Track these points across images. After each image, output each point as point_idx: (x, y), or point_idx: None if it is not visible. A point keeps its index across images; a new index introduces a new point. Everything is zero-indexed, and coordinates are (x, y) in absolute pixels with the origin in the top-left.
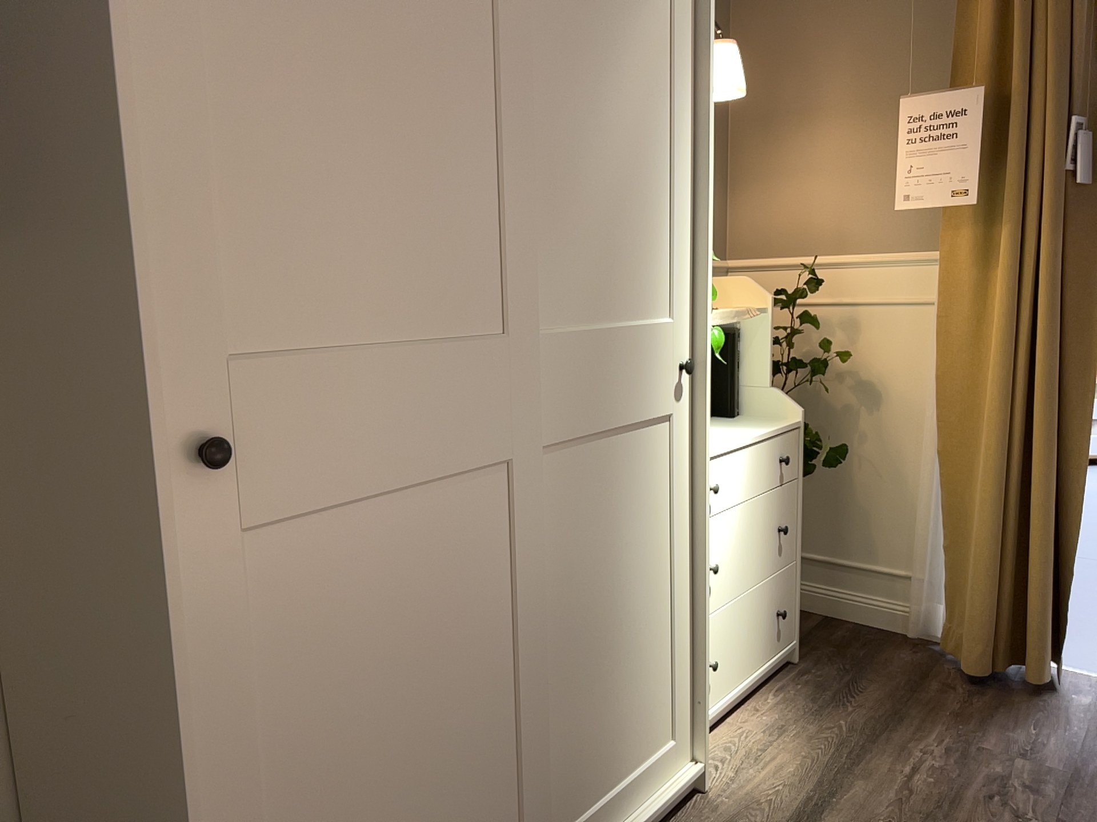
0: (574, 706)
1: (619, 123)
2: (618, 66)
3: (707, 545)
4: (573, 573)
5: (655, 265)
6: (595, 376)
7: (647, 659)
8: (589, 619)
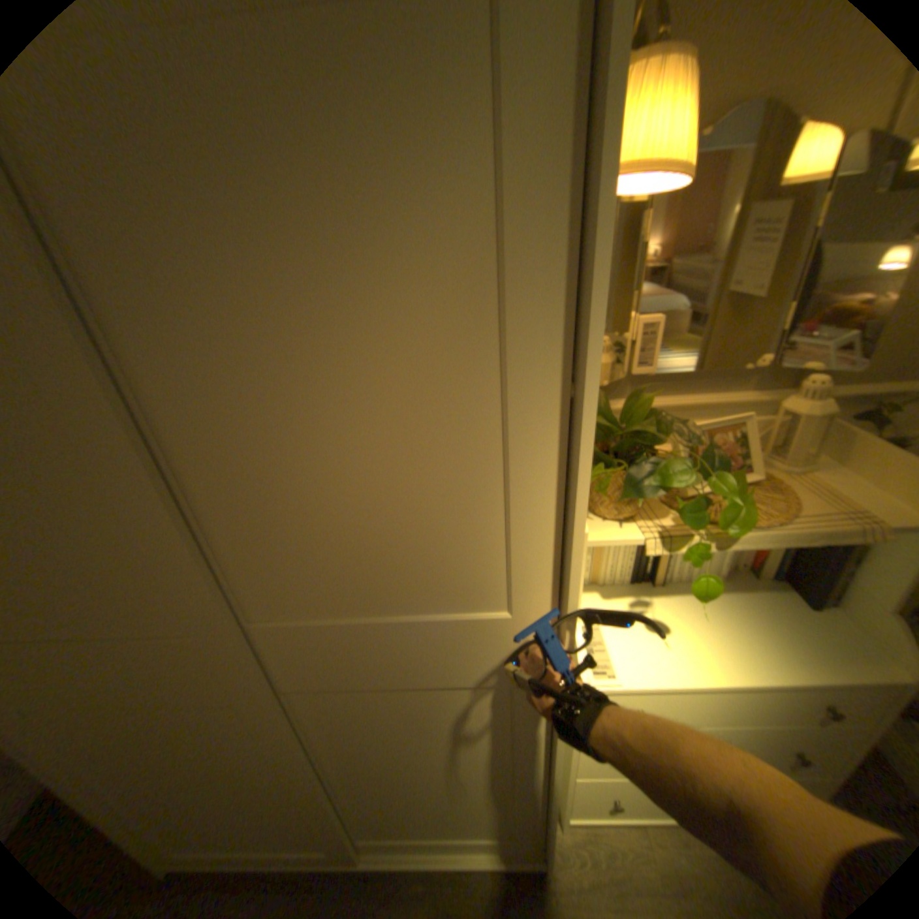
0: (375, 807)
1: (354, 422)
2: (337, 341)
3: (555, 781)
4: (356, 756)
5: (464, 568)
6: (352, 658)
7: (472, 806)
8: (384, 777)
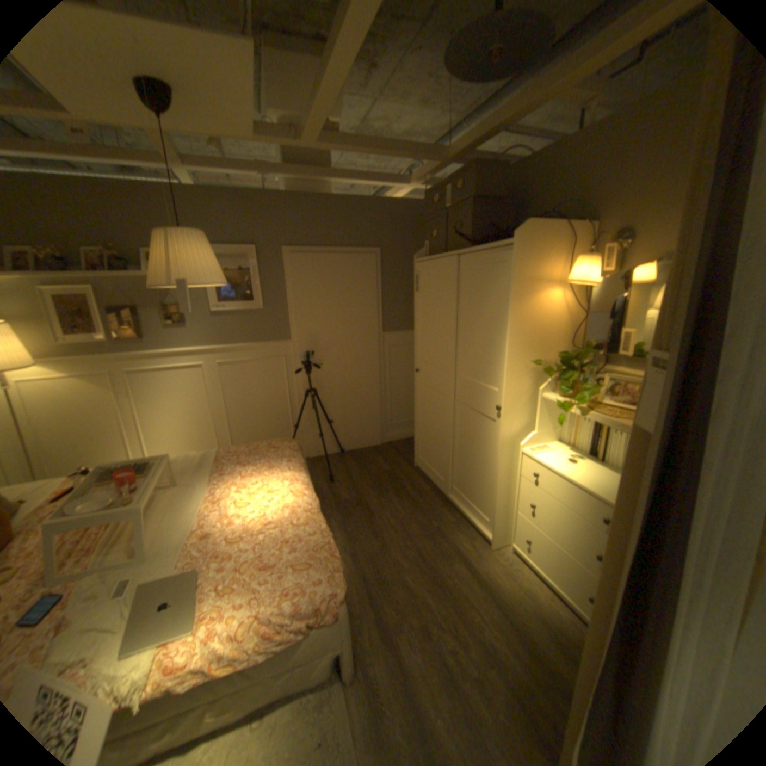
0: (462, 467)
1: (483, 328)
2: (483, 312)
3: (499, 473)
4: (463, 436)
5: (493, 372)
6: (470, 393)
7: (482, 484)
8: (466, 452)
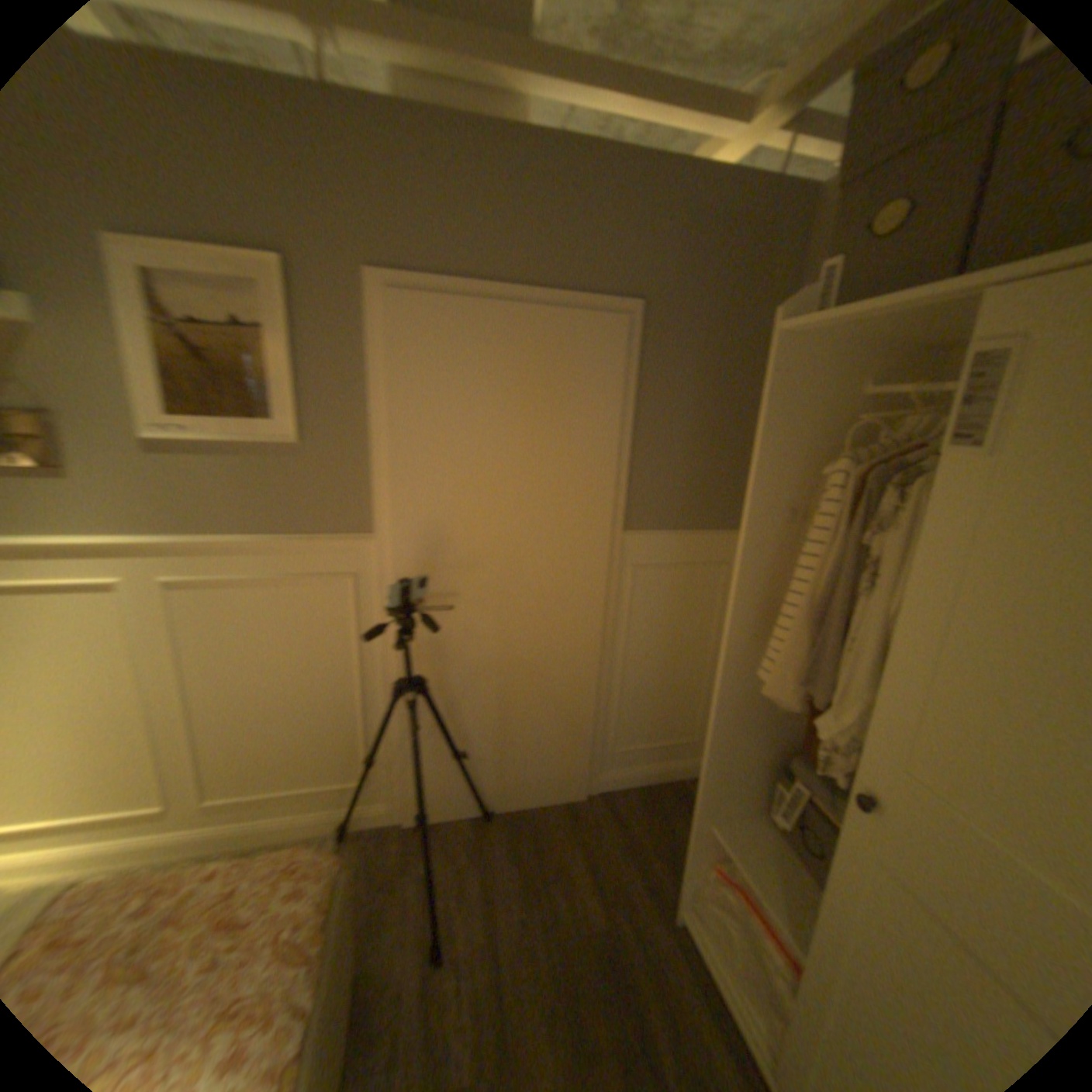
0: None
1: None
2: None
3: None
4: None
5: None
6: None
7: None
8: None
